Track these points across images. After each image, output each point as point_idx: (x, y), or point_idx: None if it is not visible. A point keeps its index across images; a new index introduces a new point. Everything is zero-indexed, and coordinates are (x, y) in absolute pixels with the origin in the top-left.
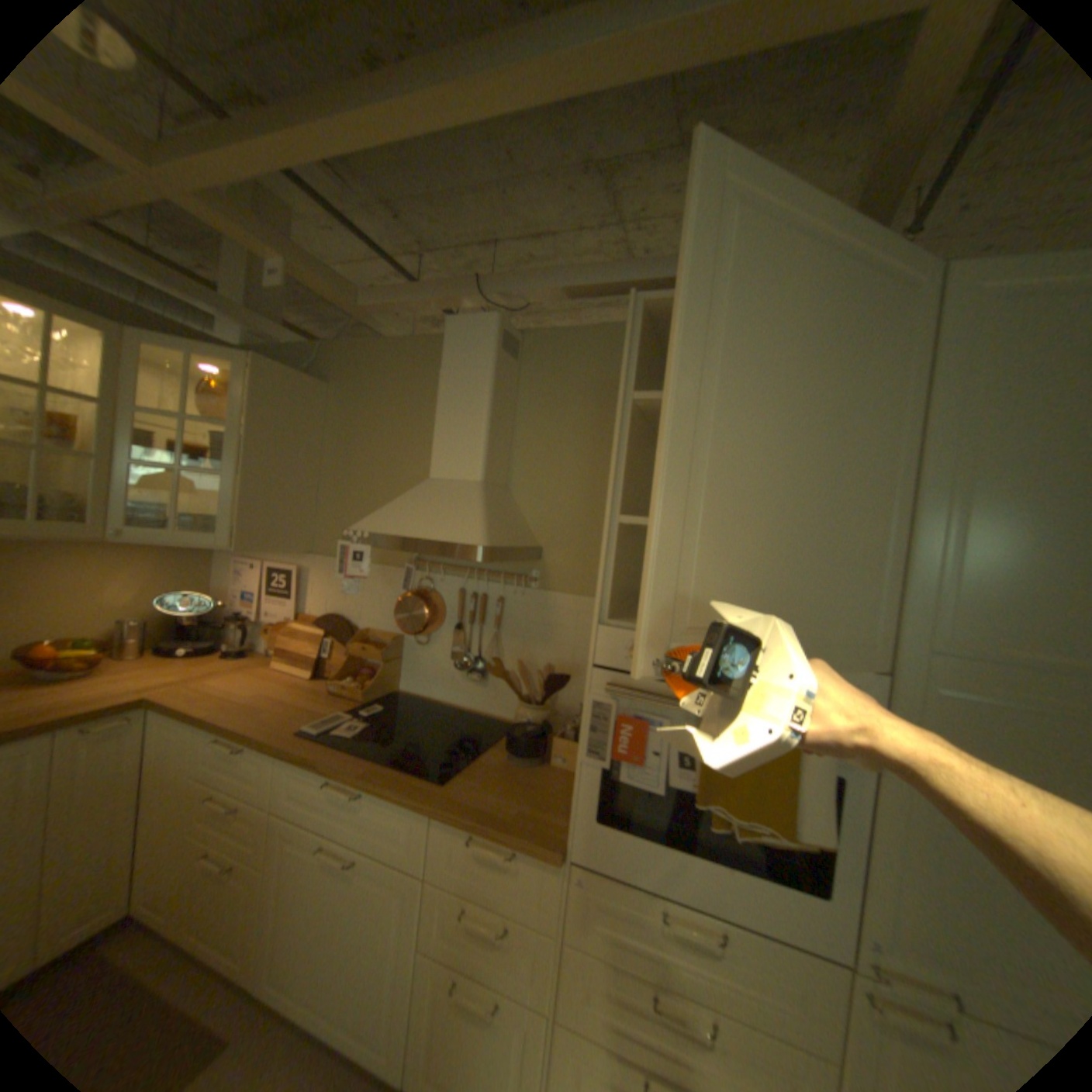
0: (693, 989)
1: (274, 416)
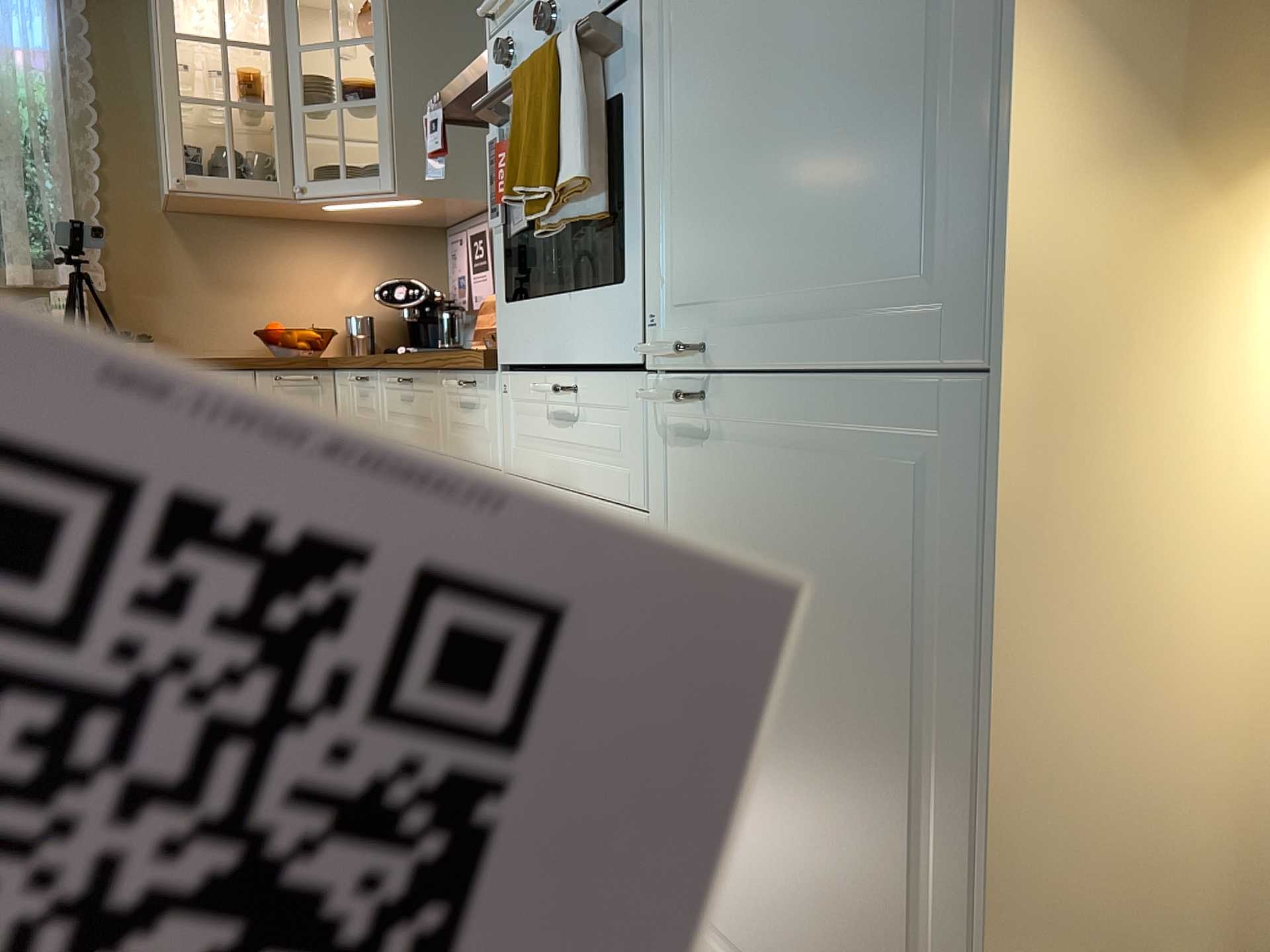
0: (570, 476)
1: (427, 17)
